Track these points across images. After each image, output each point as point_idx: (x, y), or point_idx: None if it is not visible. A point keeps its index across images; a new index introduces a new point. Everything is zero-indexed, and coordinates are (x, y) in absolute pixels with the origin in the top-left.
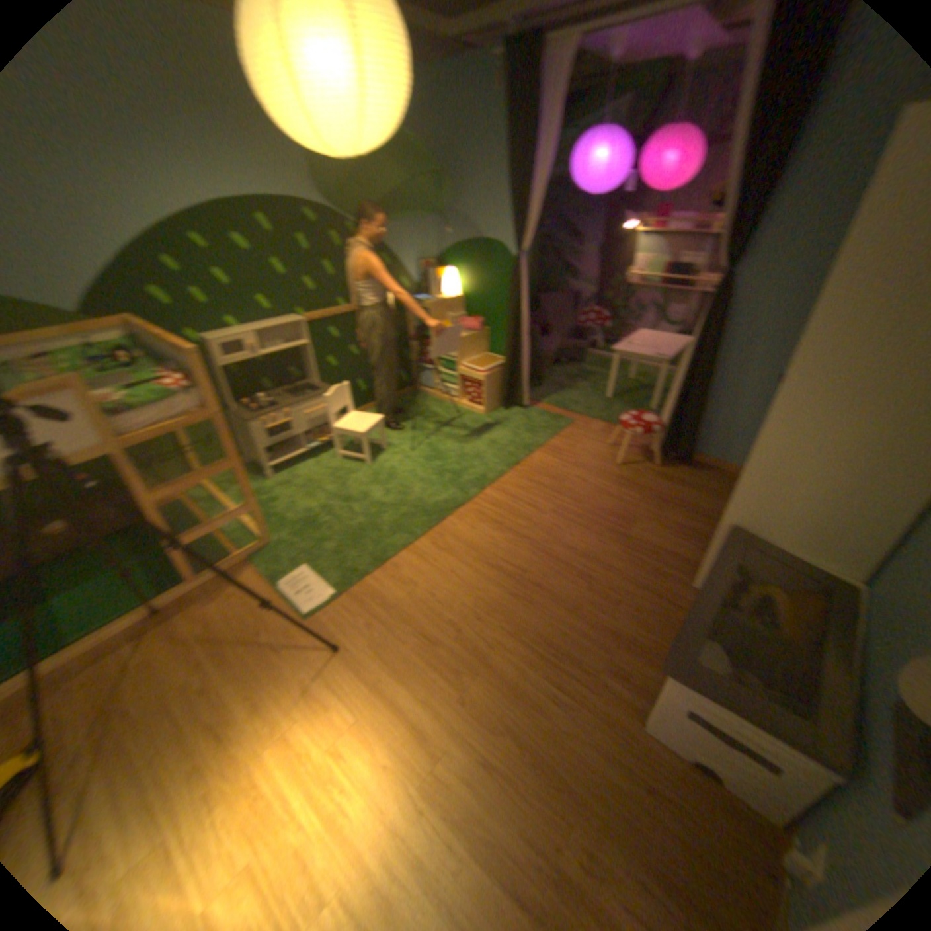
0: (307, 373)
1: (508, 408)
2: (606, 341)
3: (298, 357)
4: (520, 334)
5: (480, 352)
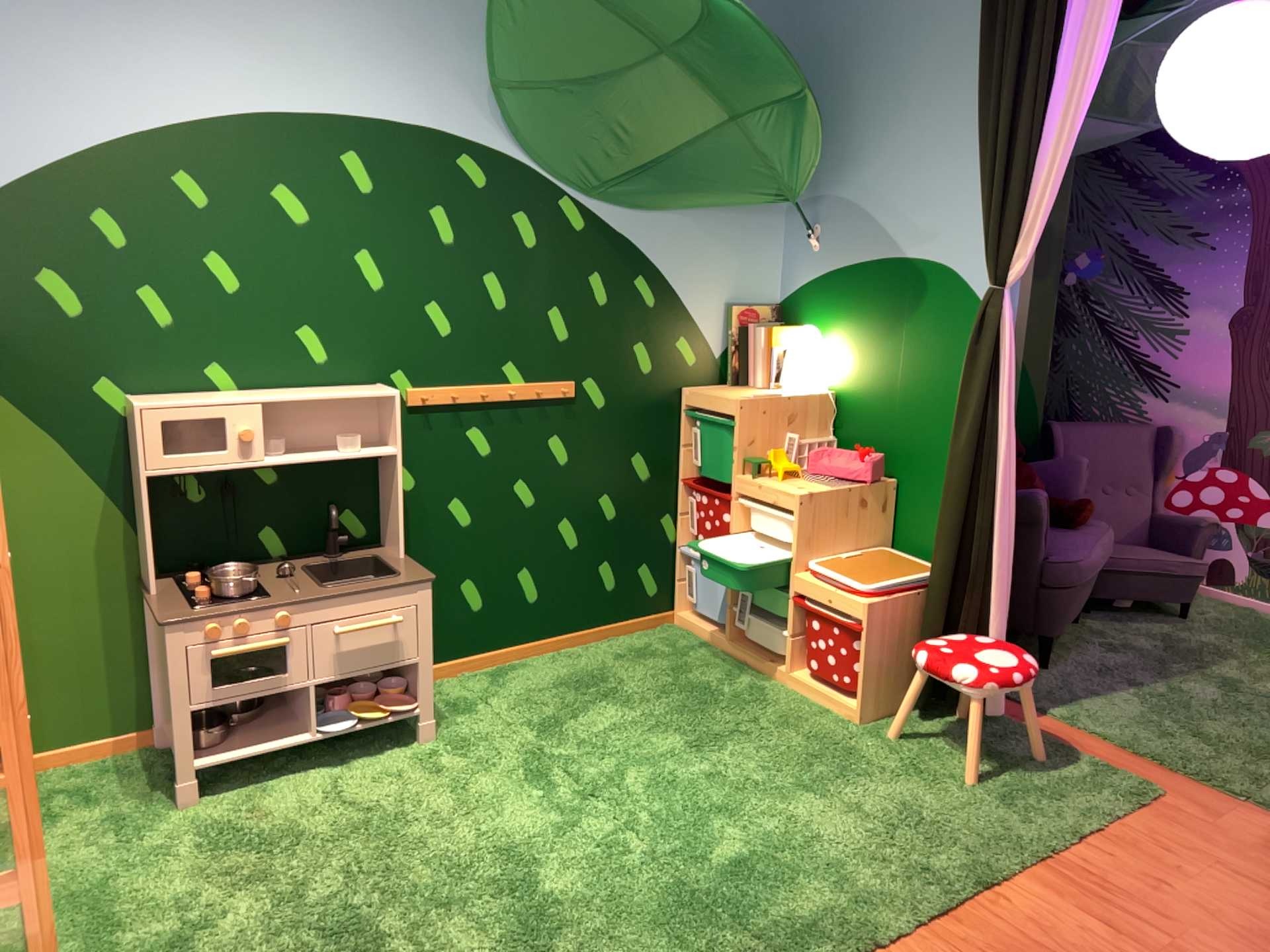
0: (389, 526)
1: (941, 710)
2: (1262, 563)
3: (377, 486)
4: (992, 497)
5: (873, 540)
